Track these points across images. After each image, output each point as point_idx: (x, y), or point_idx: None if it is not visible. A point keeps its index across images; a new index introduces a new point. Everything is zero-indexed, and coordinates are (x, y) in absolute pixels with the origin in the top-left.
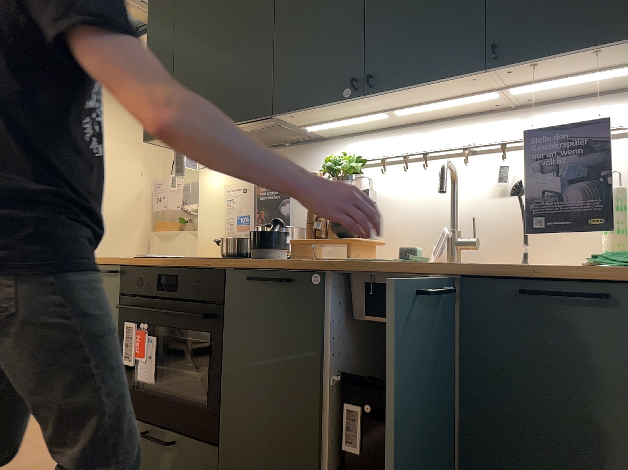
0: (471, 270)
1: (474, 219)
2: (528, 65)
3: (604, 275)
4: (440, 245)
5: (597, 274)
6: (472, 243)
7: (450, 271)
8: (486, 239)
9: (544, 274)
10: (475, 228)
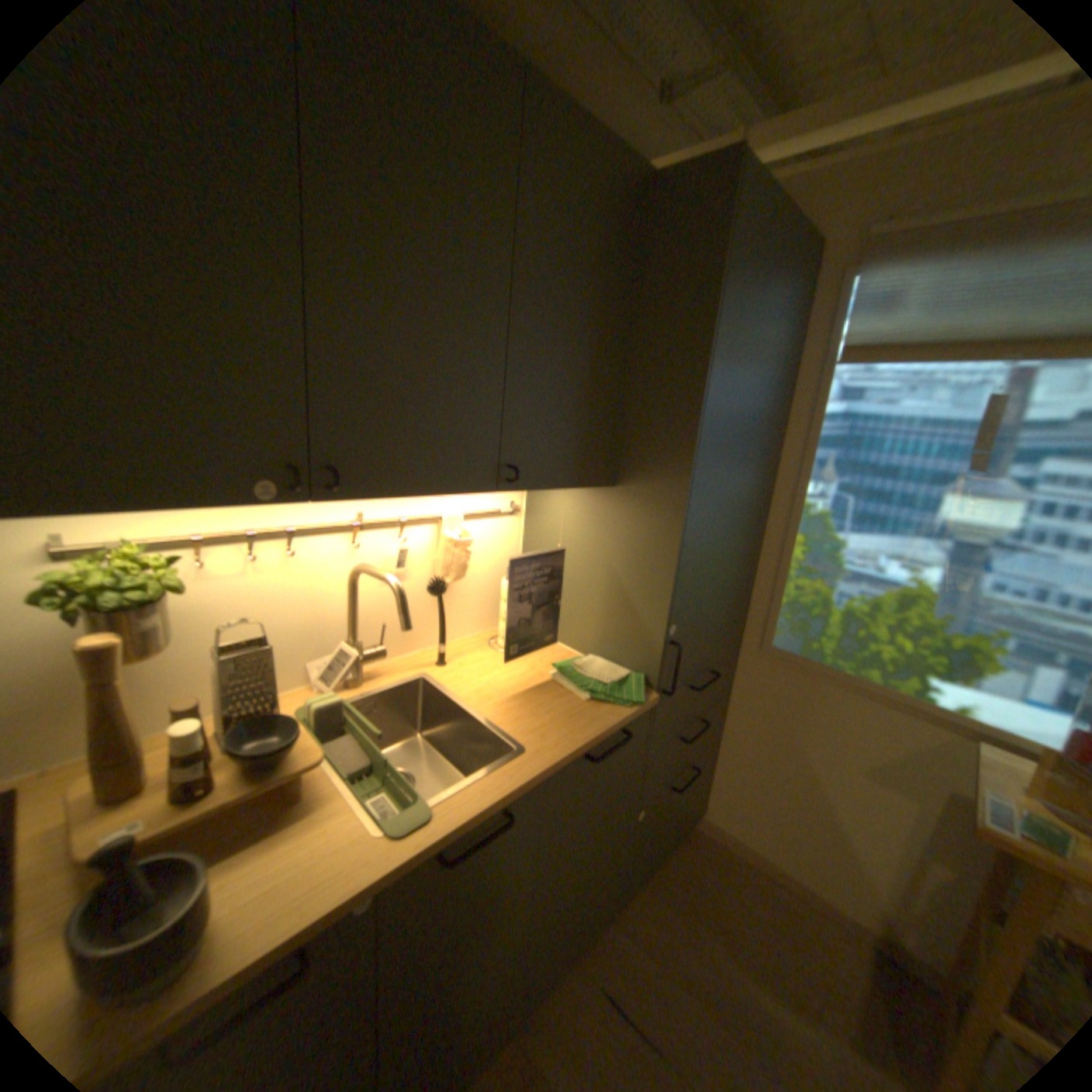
0: (561, 766)
1: (385, 627)
2: (524, 489)
3: (620, 717)
4: (332, 667)
5: (627, 723)
6: (381, 654)
7: (544, 777)
8: (376, 636)
9: (601, 739)
10: (384, 636)
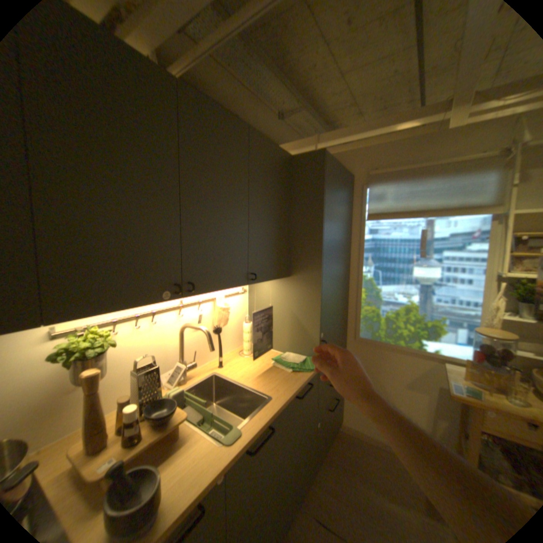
0: (289, 402)
1: (196, 352)
2: (256, 282)
3: (306, 377)
4: (173, 375)
5: (310, 379)
6: (195, 366)
7: (283, 408)
8: (190, 358)
9: (301, 388)
10: (195, 357)
